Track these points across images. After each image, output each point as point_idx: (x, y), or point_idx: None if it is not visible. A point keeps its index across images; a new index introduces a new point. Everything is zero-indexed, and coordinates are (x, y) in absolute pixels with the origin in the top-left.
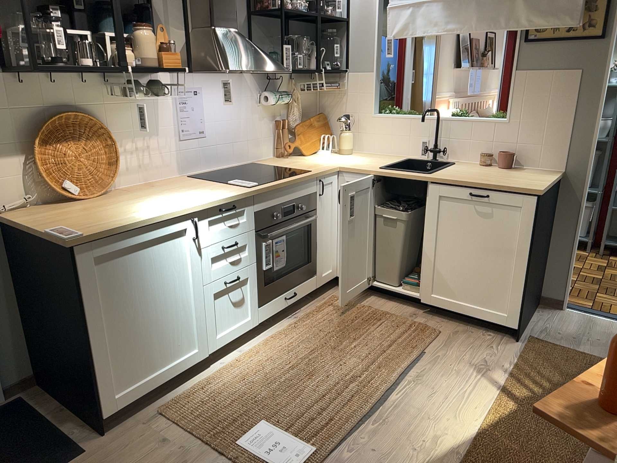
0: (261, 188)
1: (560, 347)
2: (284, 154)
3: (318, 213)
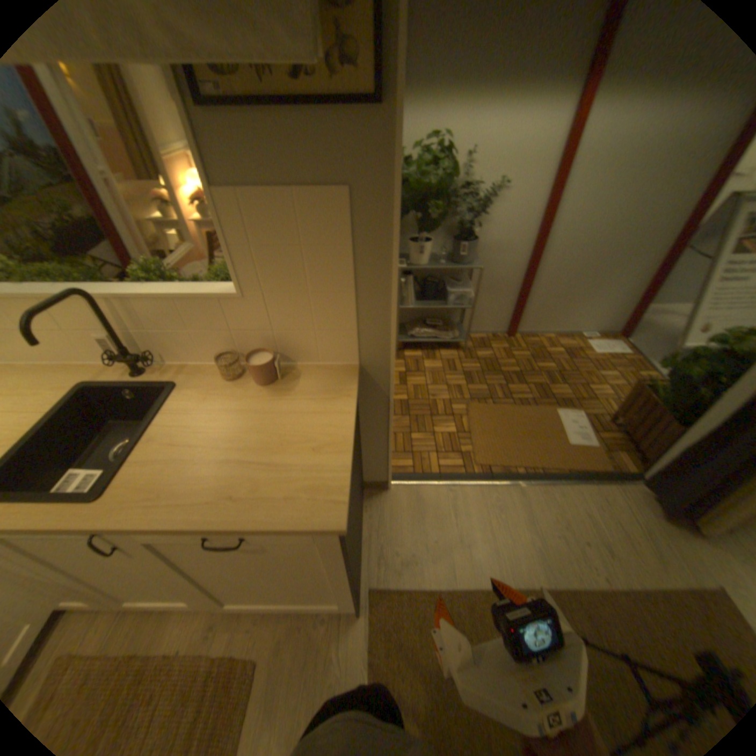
0: None
1: (404, 595)
2: None
3: None
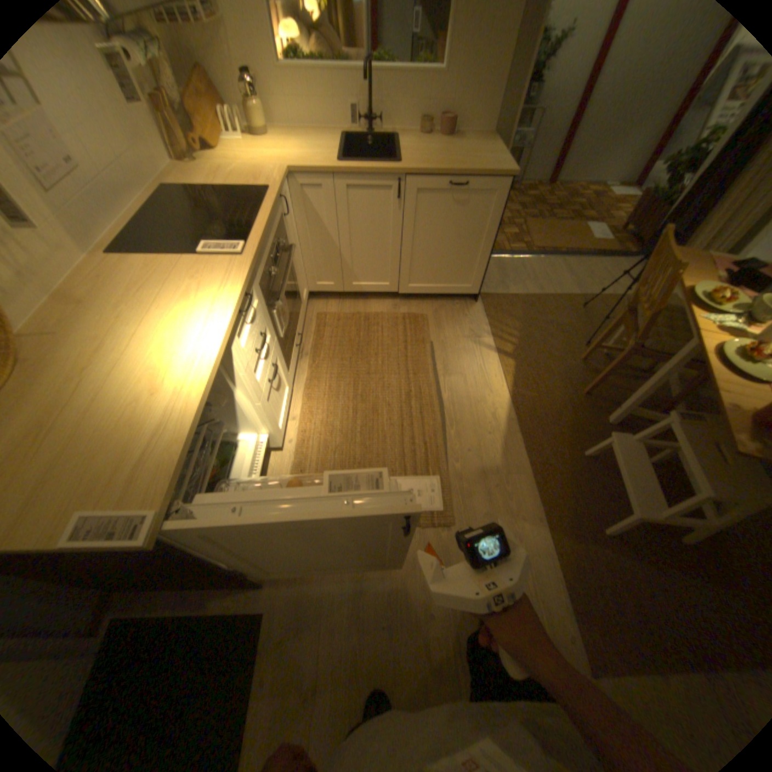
0: (256, 249)
1: (499, 296)
2: (182, 153)
3: (288, 239)
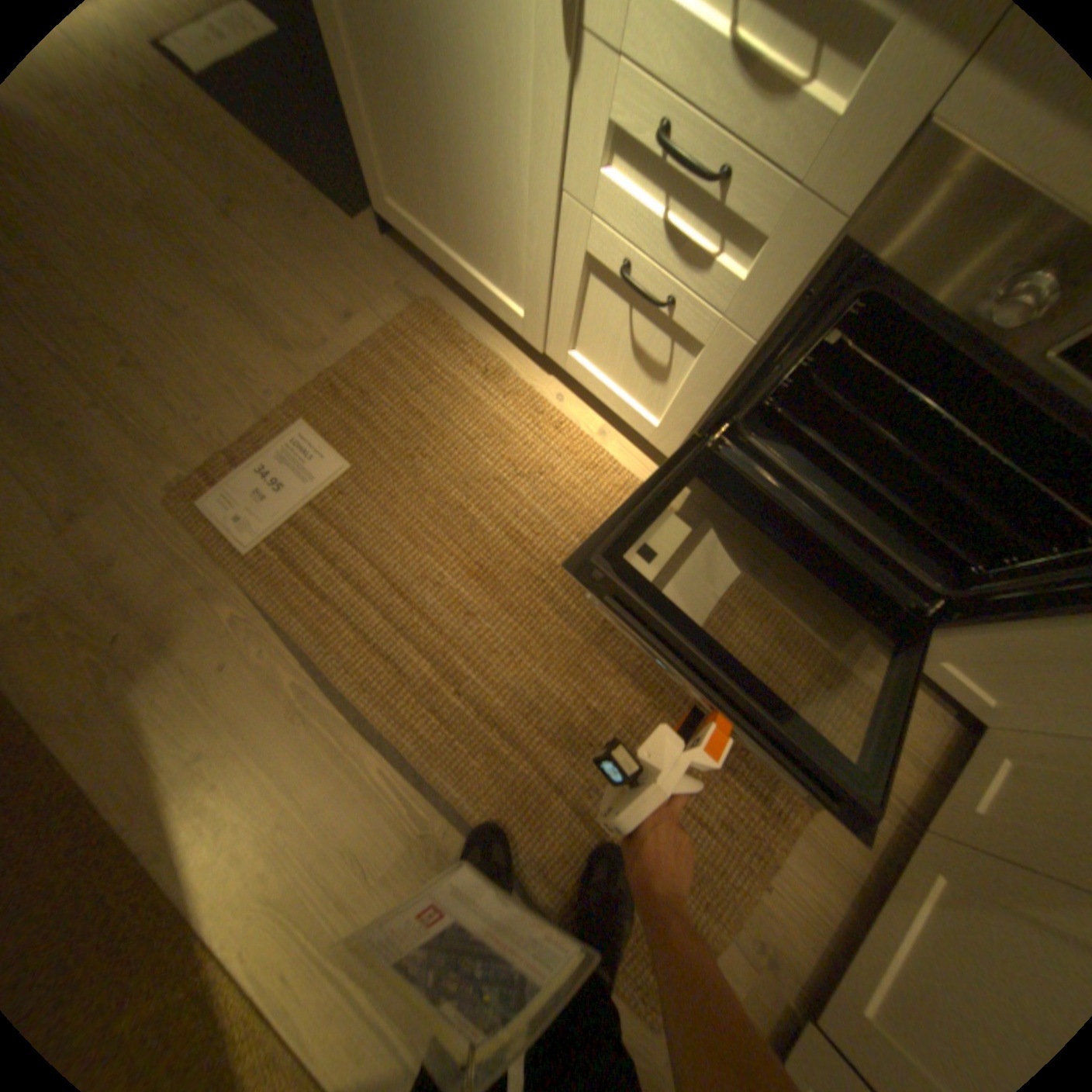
0: None
1: None
2: None
3: None
